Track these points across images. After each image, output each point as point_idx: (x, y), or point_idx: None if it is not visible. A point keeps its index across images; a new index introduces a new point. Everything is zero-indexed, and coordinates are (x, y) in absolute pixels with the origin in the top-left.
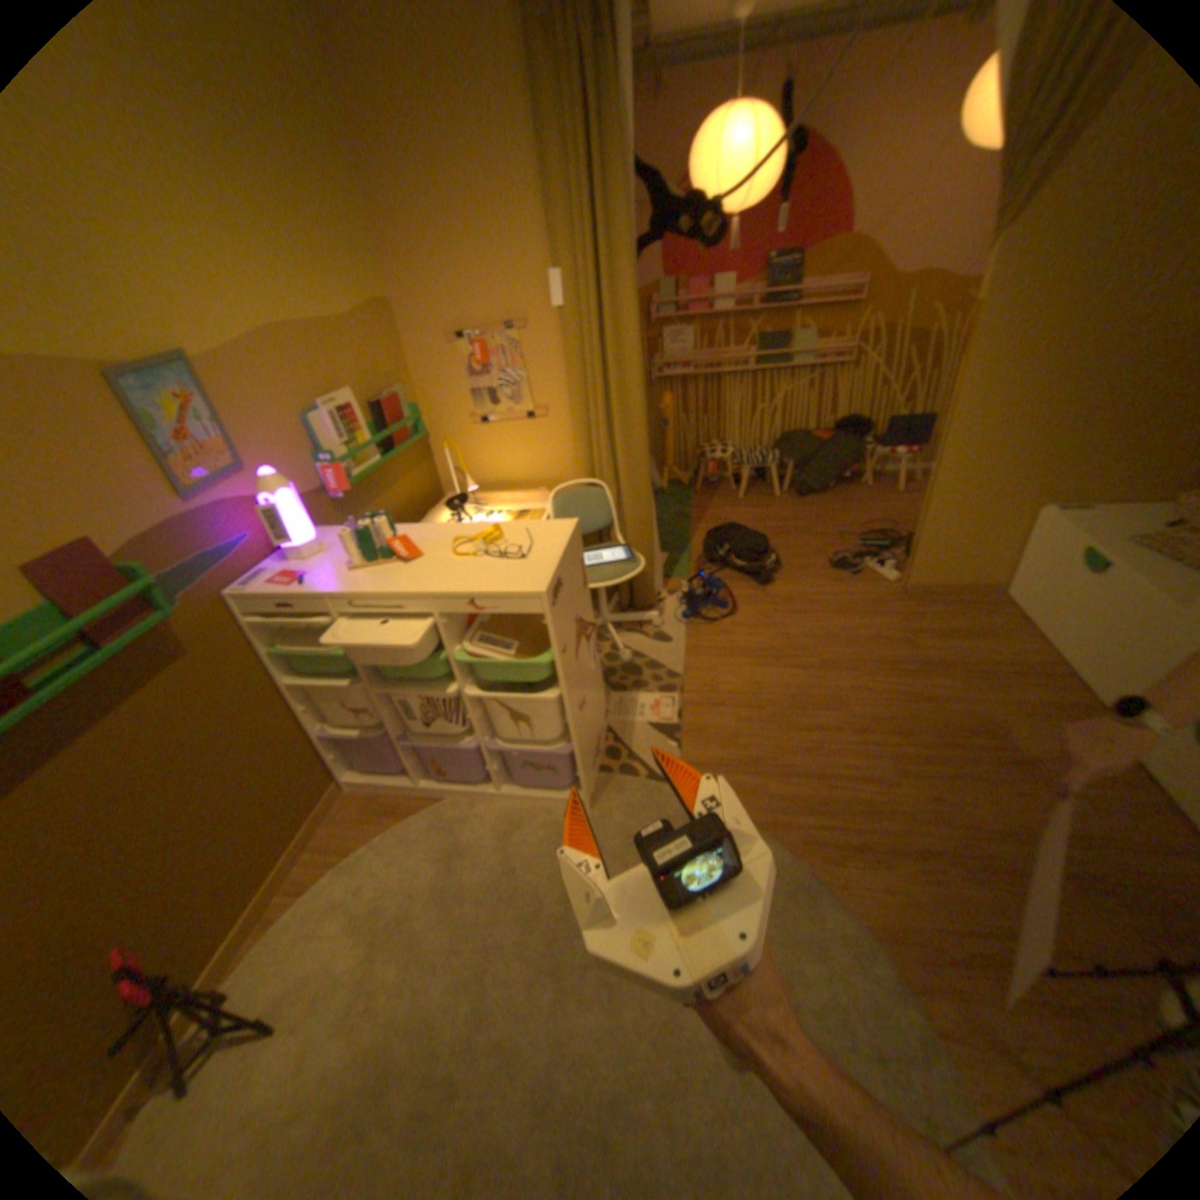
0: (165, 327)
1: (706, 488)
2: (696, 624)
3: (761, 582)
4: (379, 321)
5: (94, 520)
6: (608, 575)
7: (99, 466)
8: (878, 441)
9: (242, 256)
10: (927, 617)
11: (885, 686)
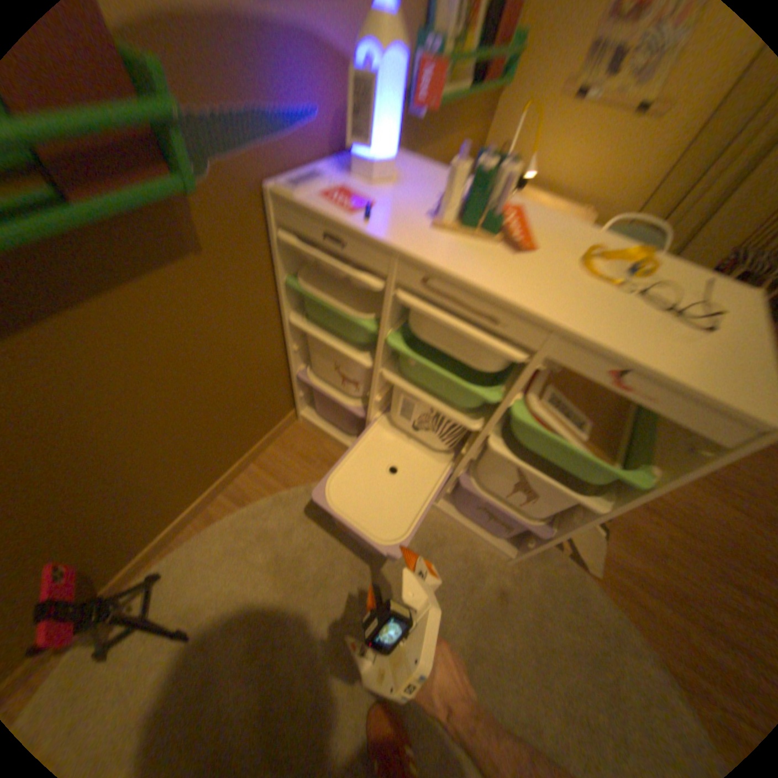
0: None
1: None
2: None
3: None
4: None
5: None
6: None
7: None
8: None
9: None
10: None
11: None
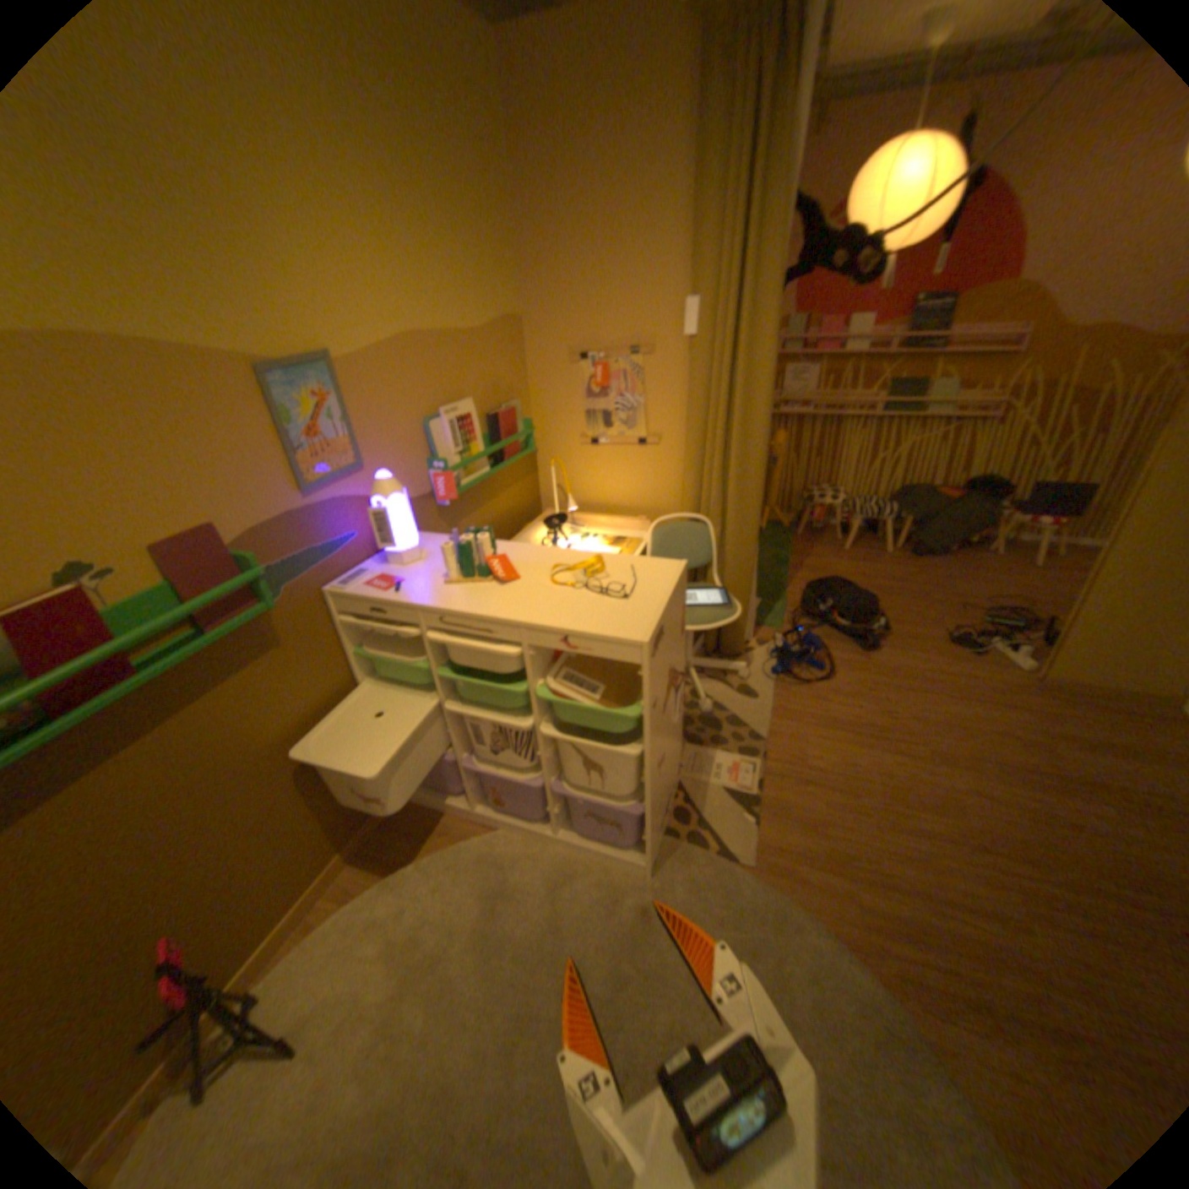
0: (315, 326)
1: (808, 533)
2: (787, 682)
3: (865, 647)
4: (509, 335)
5: (220, 505)
6: (701, 618)
7: (233, 454)
8: (1018, 507)
9: (395, 264)
10: (1072, 722)
11: (1015, 798)
